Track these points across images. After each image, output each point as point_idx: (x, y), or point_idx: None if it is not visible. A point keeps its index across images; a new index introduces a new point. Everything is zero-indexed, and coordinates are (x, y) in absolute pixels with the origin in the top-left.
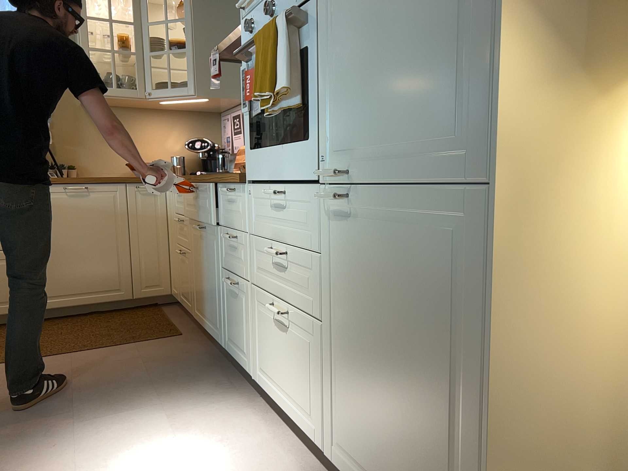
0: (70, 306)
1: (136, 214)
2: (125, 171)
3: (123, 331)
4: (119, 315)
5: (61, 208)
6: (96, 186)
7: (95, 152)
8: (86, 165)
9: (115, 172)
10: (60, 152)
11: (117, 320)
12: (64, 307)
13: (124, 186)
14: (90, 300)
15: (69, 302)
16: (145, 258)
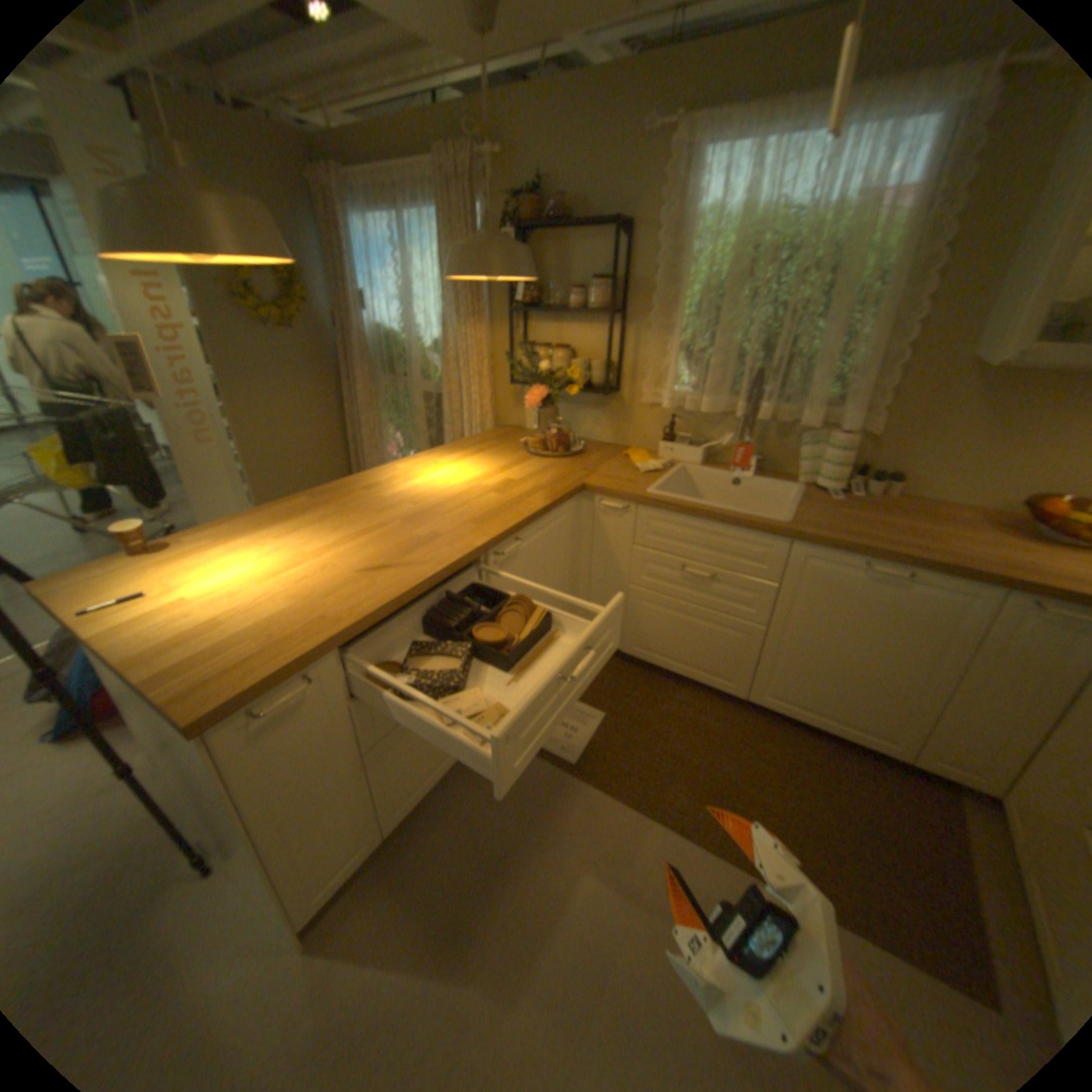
0: (802, 722)
1: (1003, 652)
2: (1011, 501)
3: (869, 864)
4: (875, 781)
5: (847, 591)
6: (935, 577)
7: (959, 454)
8: (928, 475)
9: (988, 498)
10: (887, 444)
11: (867, 801)
12: (791, 718)
13: (1006, 594)
14: (836, 730)
15: (802, 716)
16: (977, 725)
